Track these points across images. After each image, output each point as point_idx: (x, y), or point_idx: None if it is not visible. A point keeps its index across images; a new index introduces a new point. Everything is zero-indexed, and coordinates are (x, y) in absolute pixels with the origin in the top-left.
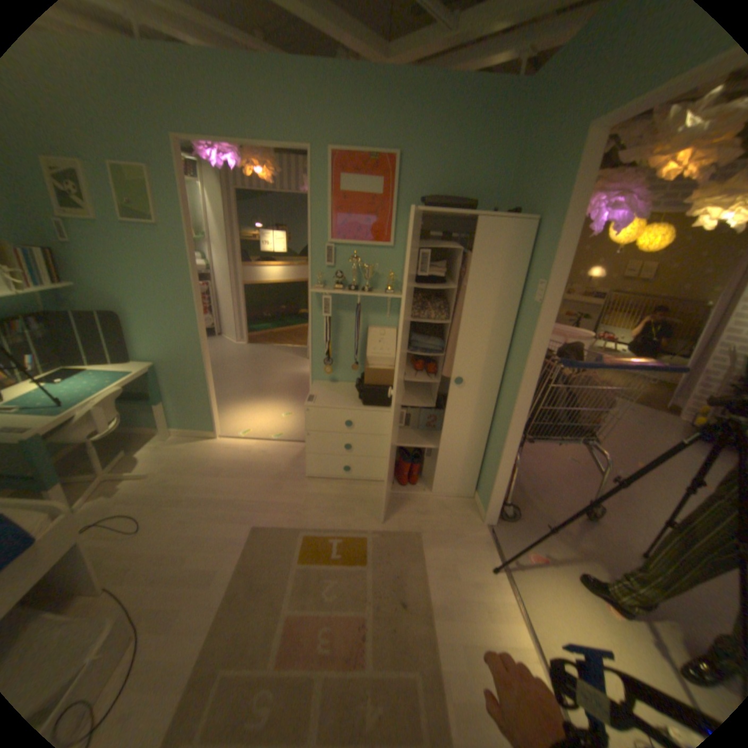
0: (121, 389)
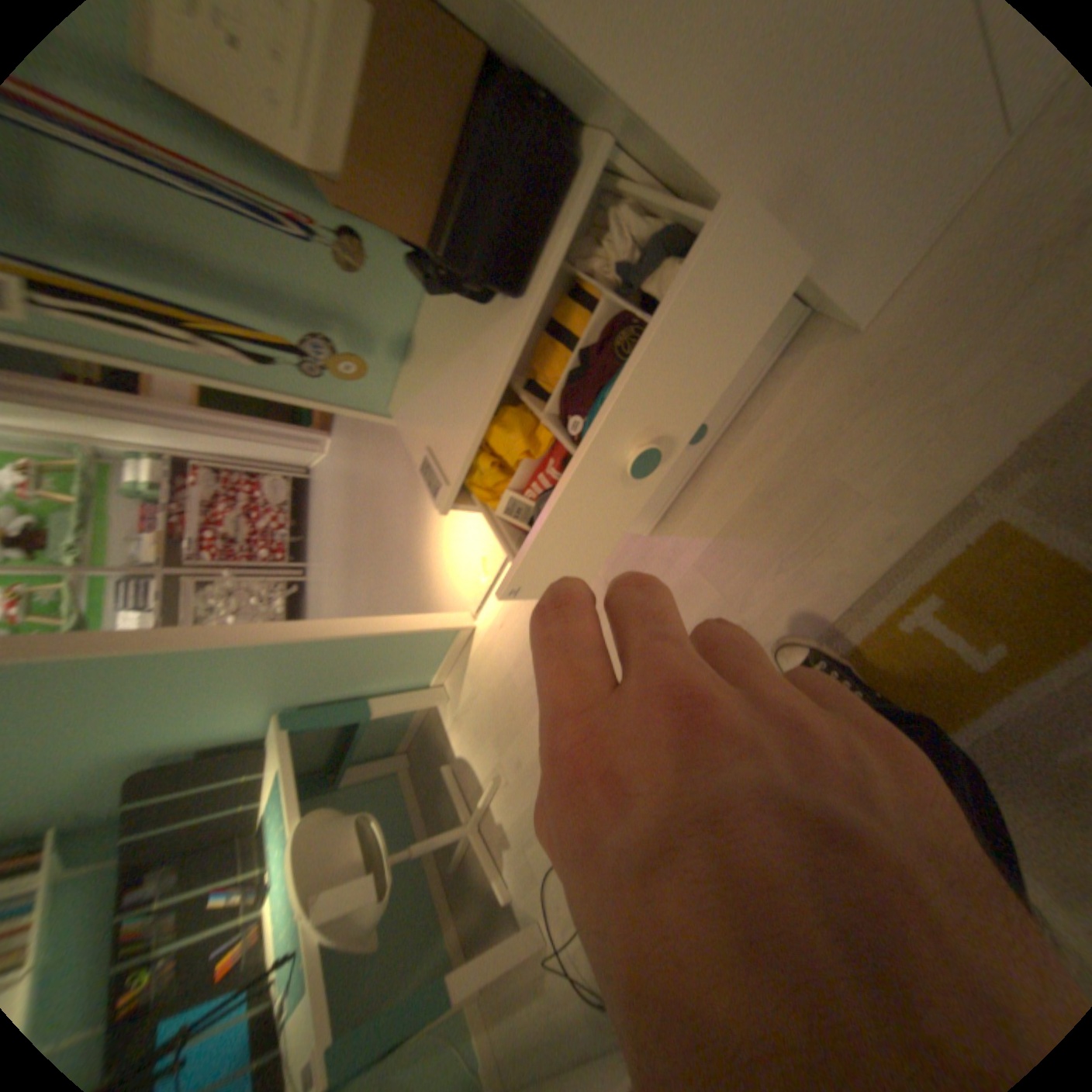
0: (325, 739)
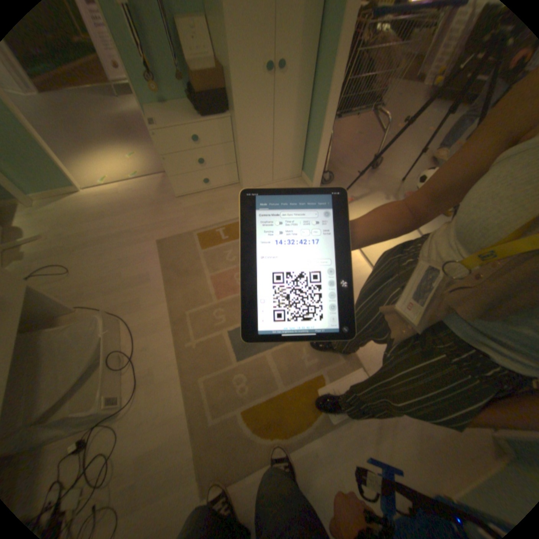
0: None
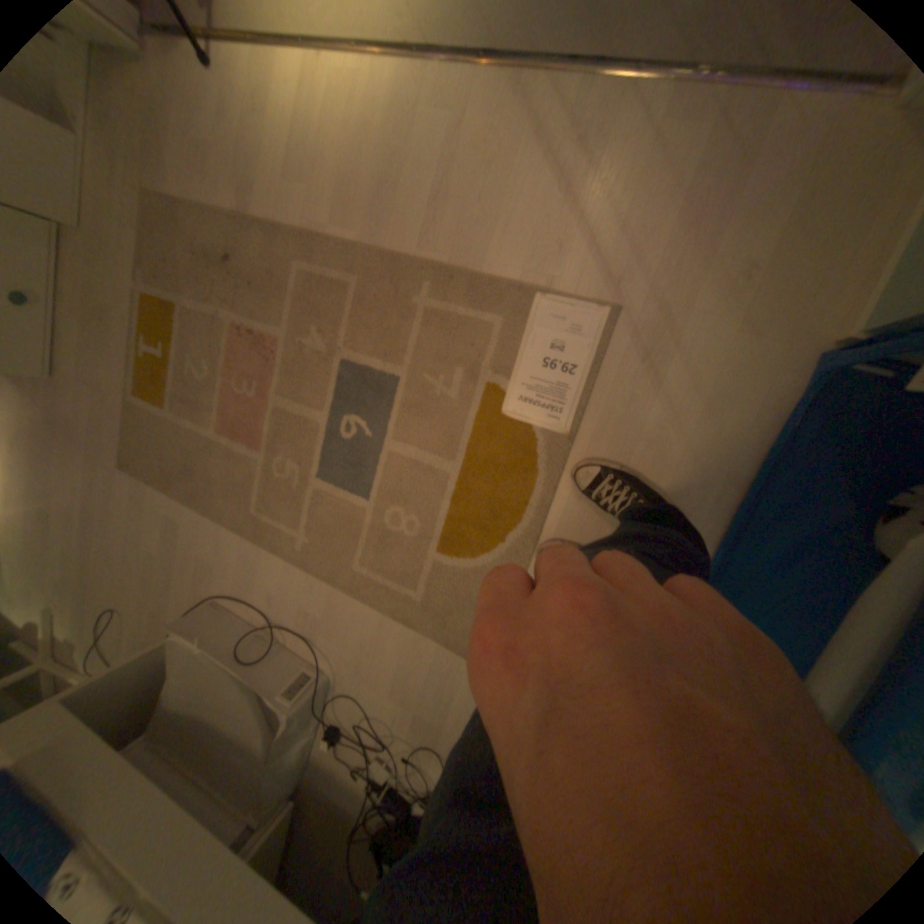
0: None
